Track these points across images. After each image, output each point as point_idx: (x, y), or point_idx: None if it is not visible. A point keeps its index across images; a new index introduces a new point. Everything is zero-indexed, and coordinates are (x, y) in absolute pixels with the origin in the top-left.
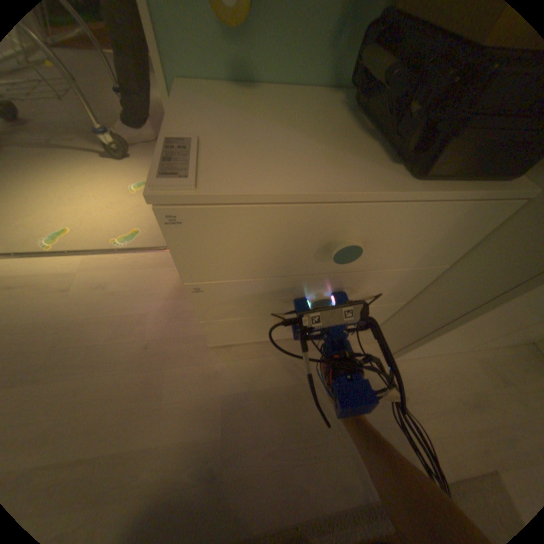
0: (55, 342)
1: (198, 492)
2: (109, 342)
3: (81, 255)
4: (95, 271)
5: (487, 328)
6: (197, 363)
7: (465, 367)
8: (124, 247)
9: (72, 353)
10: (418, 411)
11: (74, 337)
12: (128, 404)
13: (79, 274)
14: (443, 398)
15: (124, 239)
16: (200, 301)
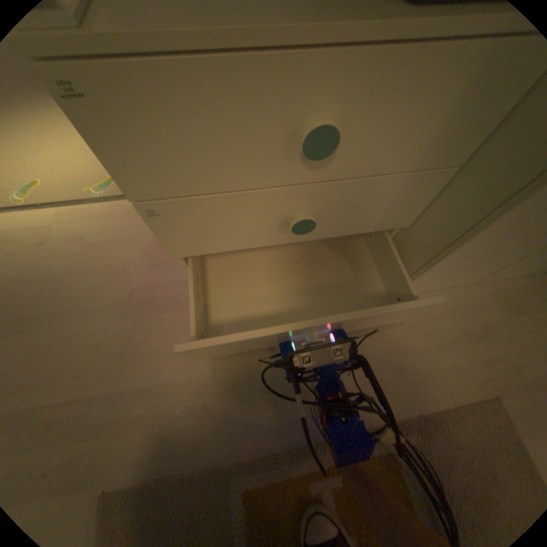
0: (38, 295)
1: (192, 424)
2: (92, 293)
3: (55, 207)
4: (71, 223)
5: (501, 247)
6: (184, 308)
7: (473, 299)
8: (100, 196)
9: (57, 304)
10: (419, 344)
11: (56, 289)
12: (117, 350)
13: (55, 227)
14: (446, 331)
15: (99, 188)
16: (162, 231)
